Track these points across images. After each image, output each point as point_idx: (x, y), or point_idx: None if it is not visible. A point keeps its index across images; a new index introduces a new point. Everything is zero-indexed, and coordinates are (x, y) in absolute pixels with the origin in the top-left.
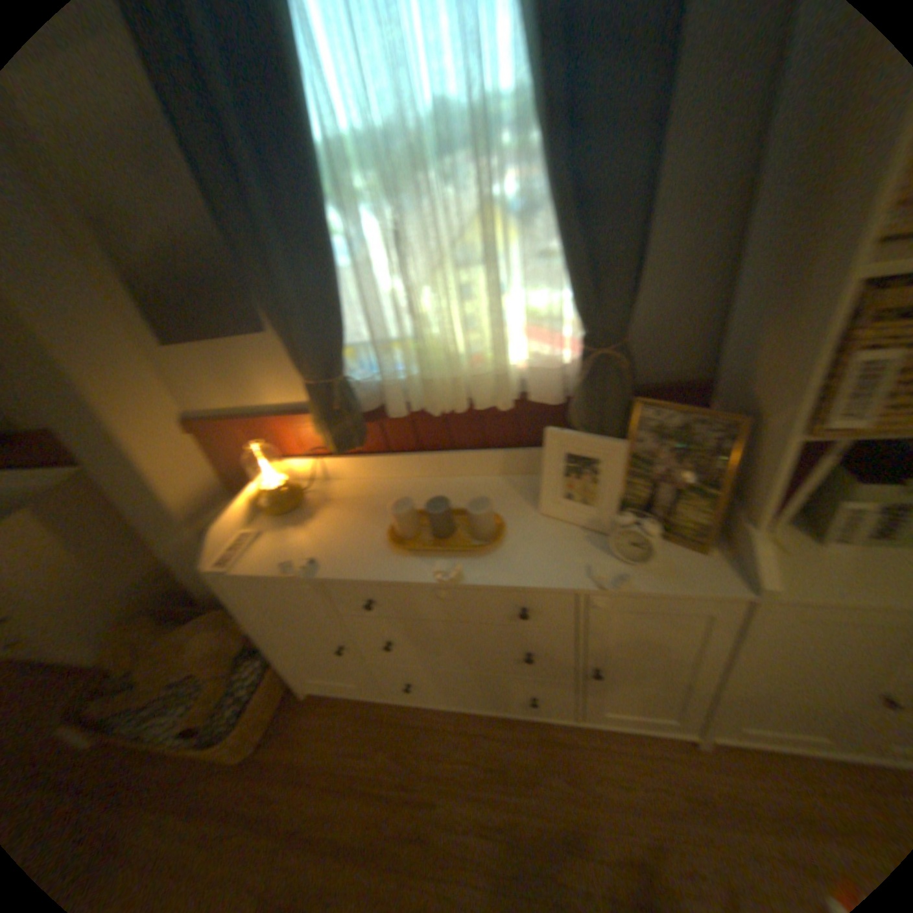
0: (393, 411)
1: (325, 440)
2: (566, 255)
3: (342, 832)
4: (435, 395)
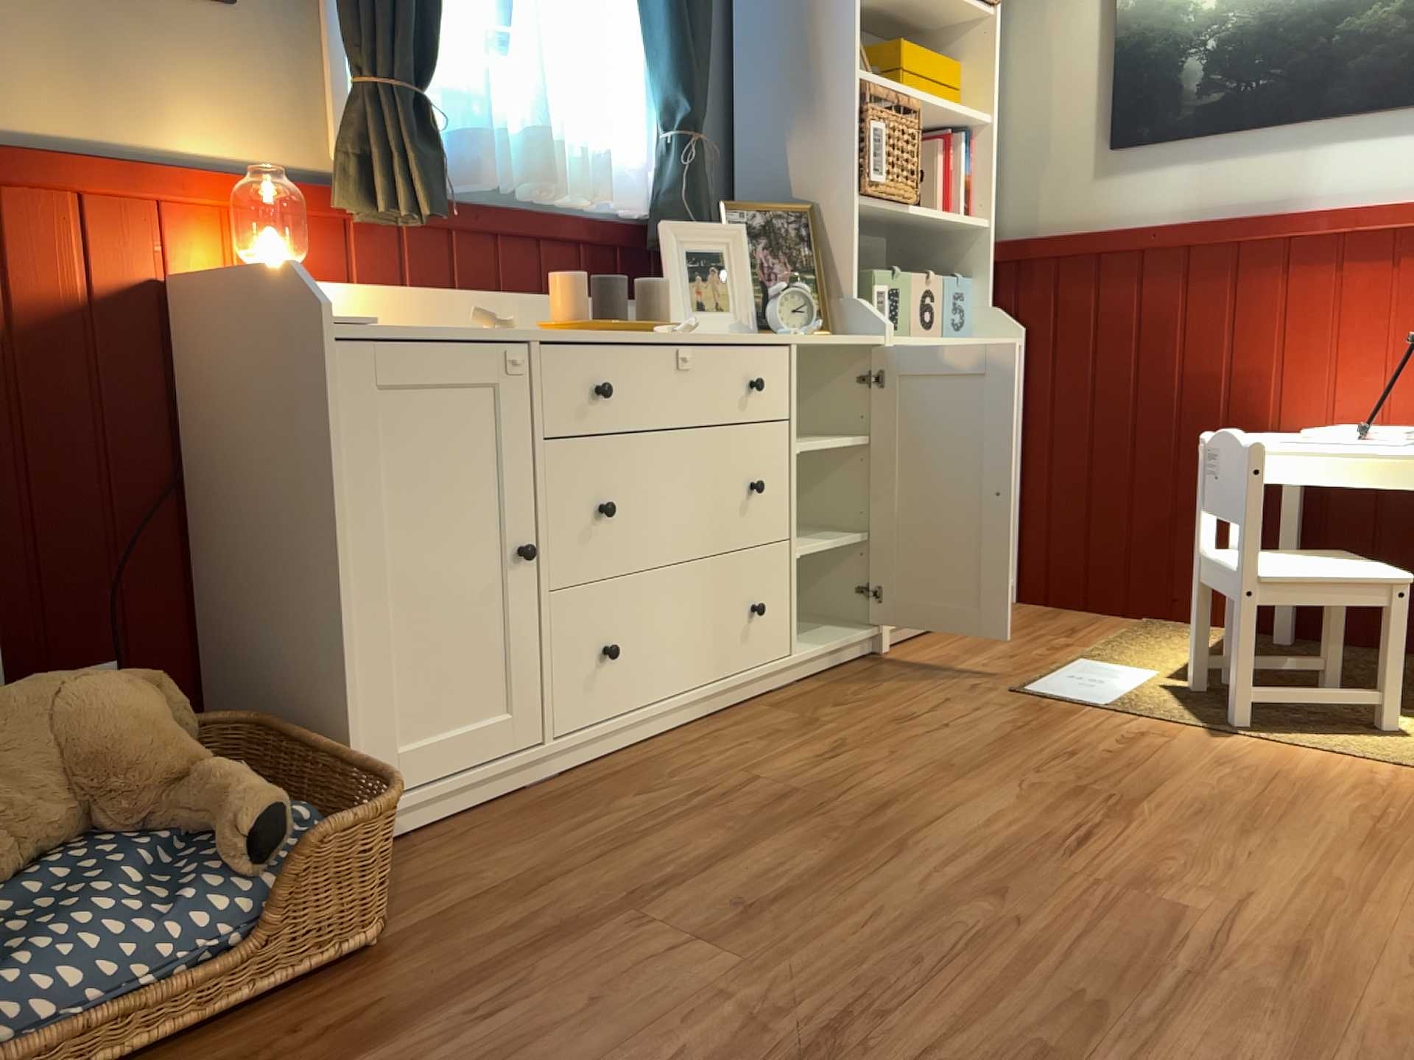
0: (474, 177)
1: (383, 194)
2: (659, 37)
3: (691, 853)
4: (514, 175)
